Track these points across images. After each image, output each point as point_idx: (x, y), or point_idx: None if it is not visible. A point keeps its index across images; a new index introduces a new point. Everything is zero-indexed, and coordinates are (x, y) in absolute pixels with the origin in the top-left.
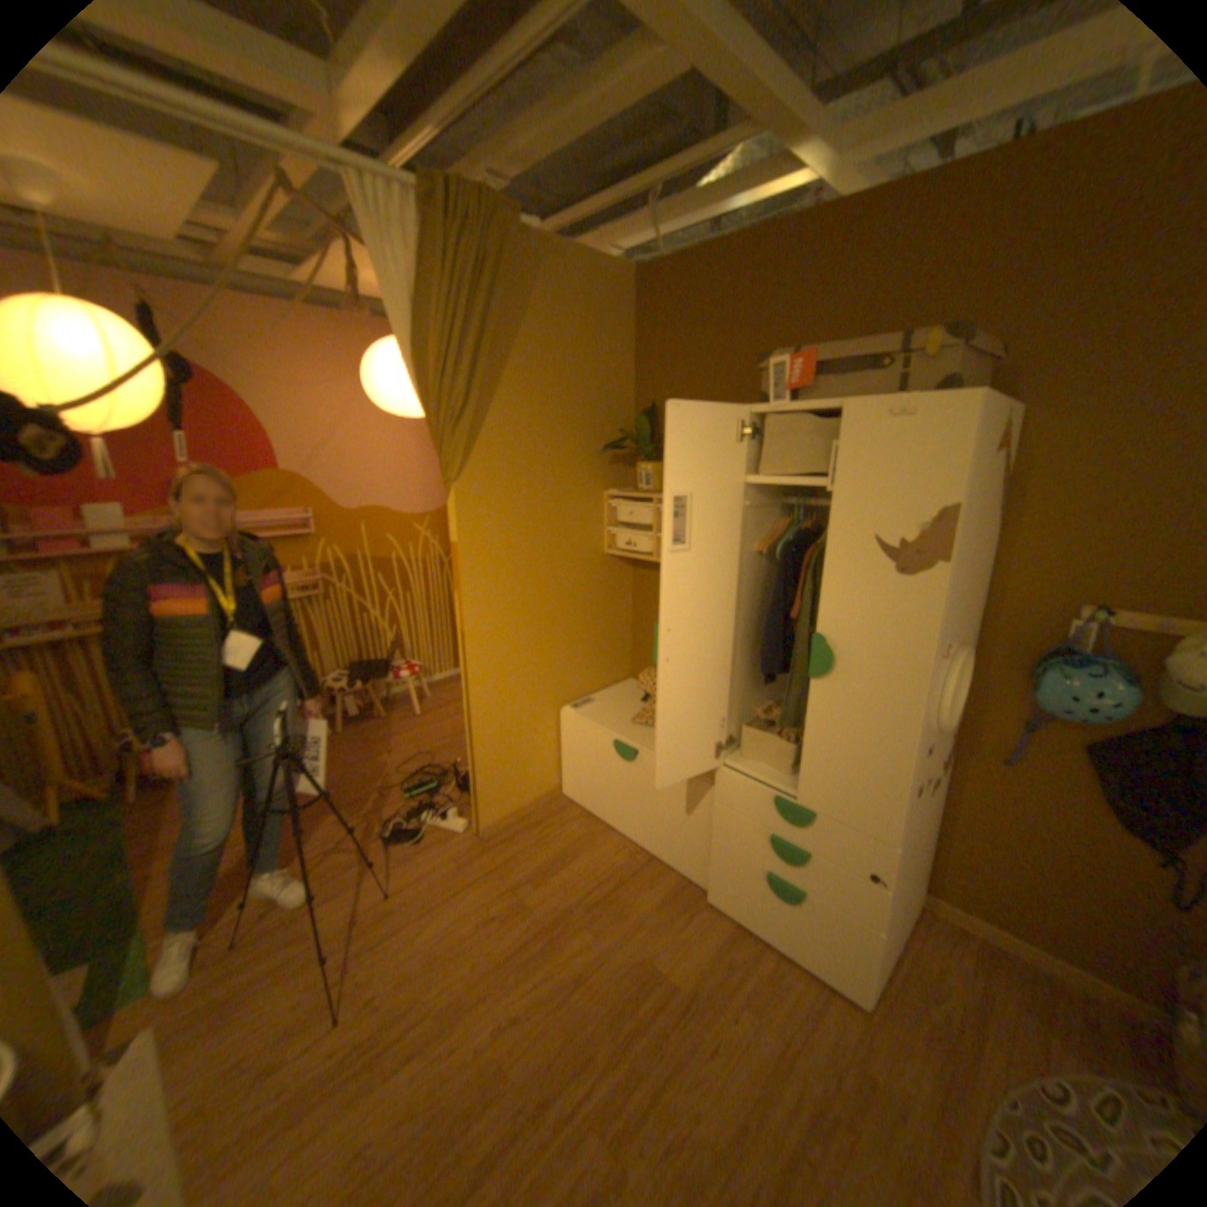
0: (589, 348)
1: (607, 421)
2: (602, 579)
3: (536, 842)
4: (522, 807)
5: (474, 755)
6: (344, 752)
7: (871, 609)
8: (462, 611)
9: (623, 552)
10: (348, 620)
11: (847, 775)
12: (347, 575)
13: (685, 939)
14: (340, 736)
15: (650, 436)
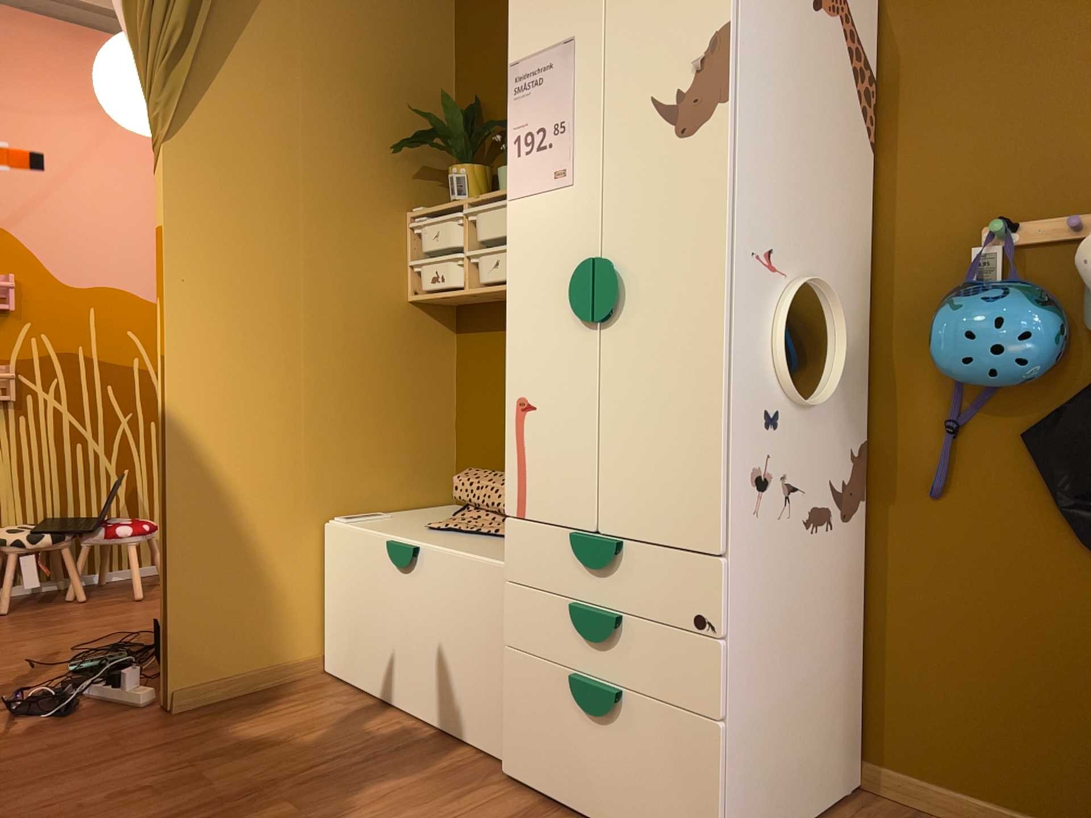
0: (388, 23)
1: (415, 121)
2: (405, 338)
3: (256, 716)
4: (248, 673)
5: (168, 558)
6: (2, 629)
7: (657, 197)
8: (167, 325)
9: (431, 290)
10: (54, 448)
11: (653, 458)
12: (62, 380)
13: (447, 813)
14: (5, 615)
15: (466, 130)
